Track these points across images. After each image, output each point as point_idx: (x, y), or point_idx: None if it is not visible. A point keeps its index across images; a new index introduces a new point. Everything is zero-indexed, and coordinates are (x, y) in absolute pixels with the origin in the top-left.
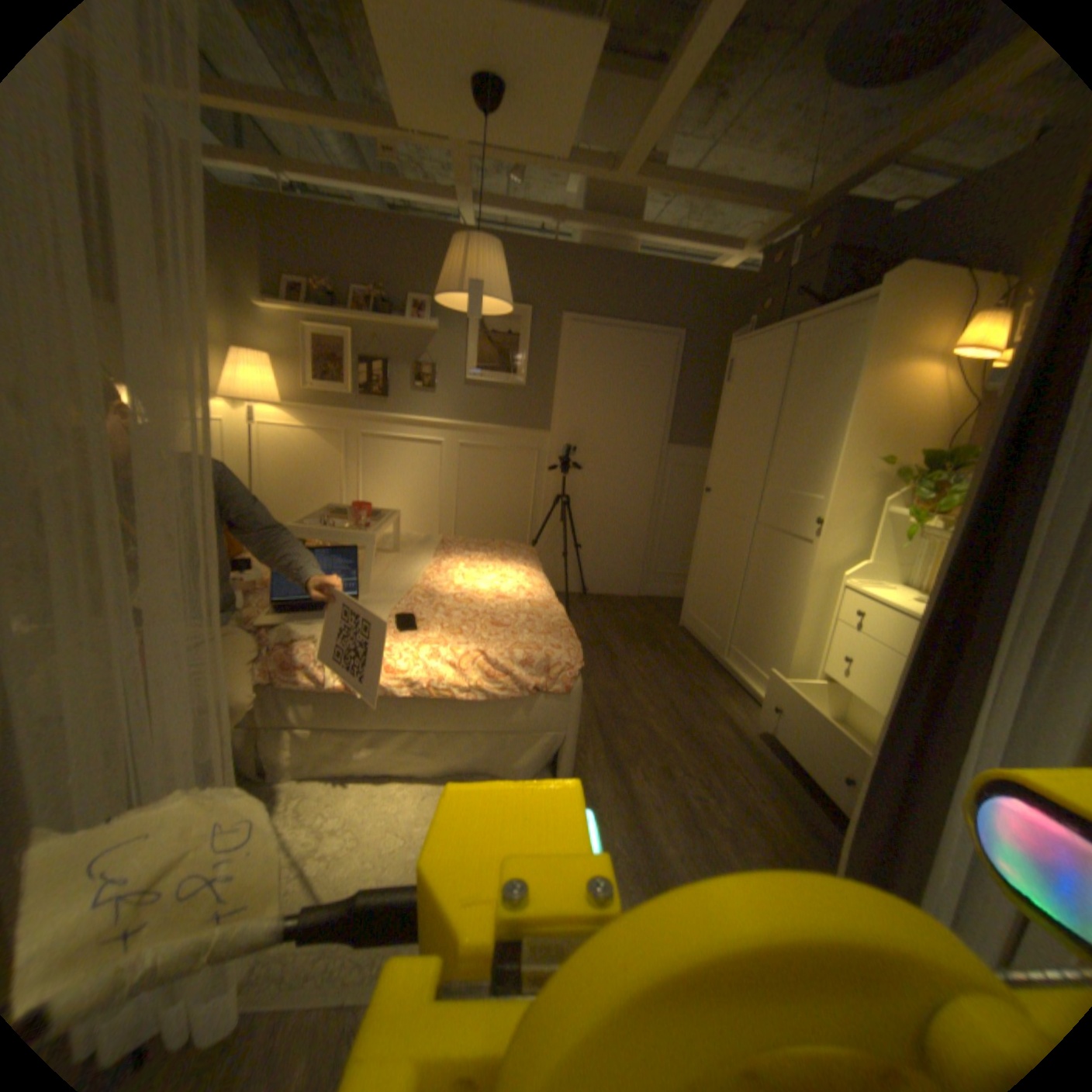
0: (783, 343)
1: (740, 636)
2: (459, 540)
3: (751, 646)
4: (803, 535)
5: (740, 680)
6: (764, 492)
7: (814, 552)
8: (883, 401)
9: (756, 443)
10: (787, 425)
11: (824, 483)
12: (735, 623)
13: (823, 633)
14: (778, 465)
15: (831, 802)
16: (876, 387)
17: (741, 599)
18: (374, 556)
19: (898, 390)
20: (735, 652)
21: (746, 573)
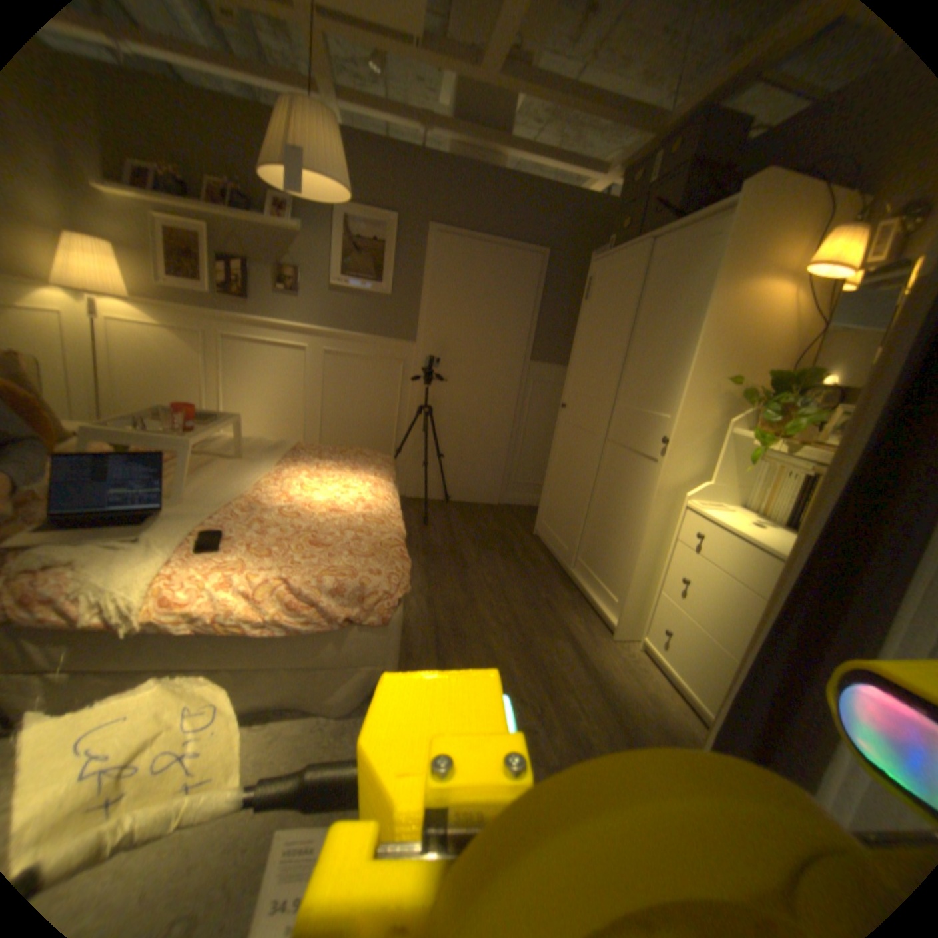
0: (638, 260)
1: (585, 549)
2: (312, 447)
3: (595, 559)
4: (648, 454)
5: (583, 591)
6: (613, 410)
7: (657, 471)
8: (734, 320)
9: (609, 361)
10: (638, 343)
11: (670, 402)
12: (581, 537)
13: (662, 552)
14: (628, 383)
15: (661, 729)
16: (727, 304)
17: (587, 513)
18: (207, 462)
19: (749, 308)
20: (580, 564)
21: (594, 488)
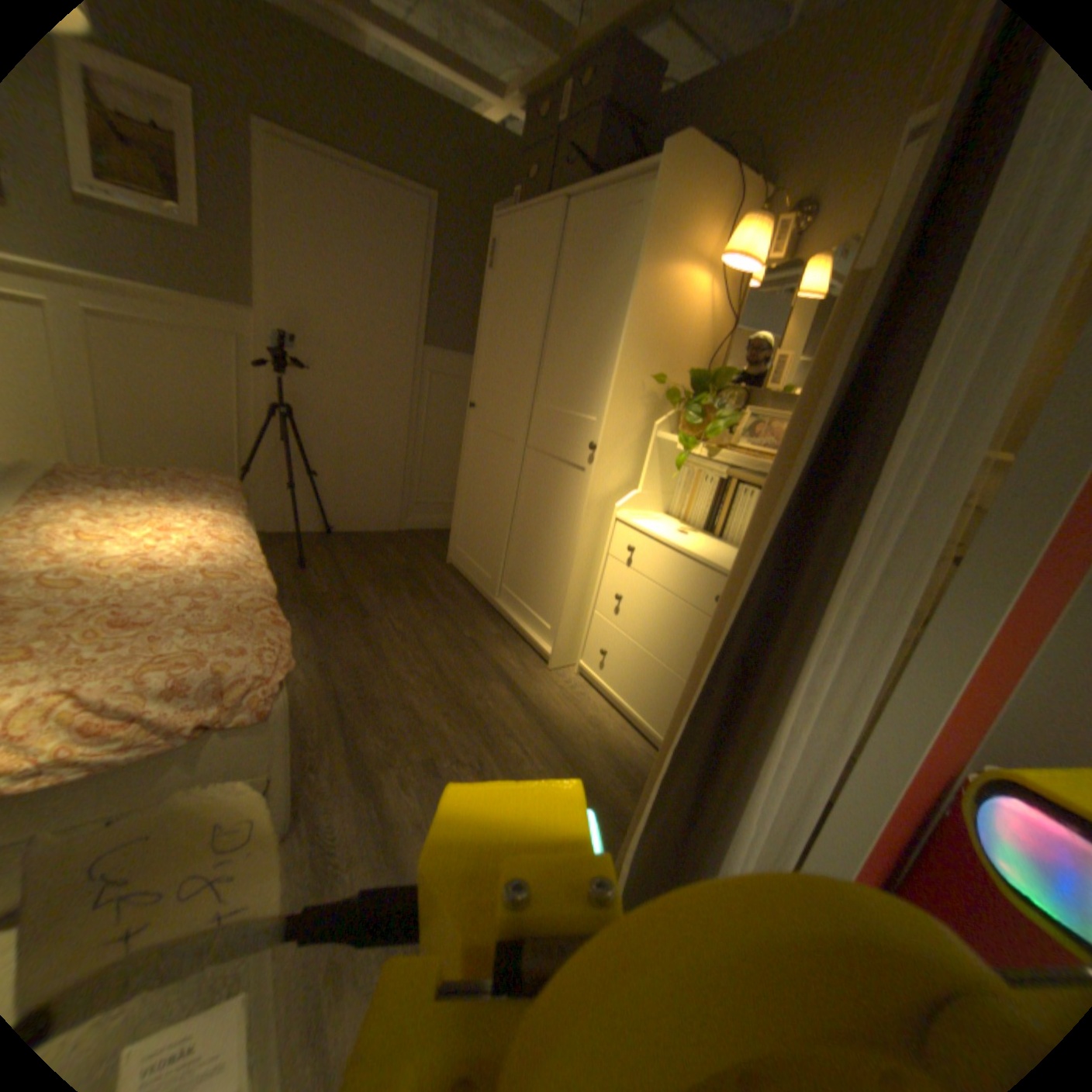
0: (550, 223)
1: (511, 574)
2: (91, 472)
3: (523, 584)
4: (574, 461)
5: (512, 621)
6: (532, 410)
7: (585, 481)
8: (656, 308)
9: (523, 350)
10: (556, 329)
11: (595, 402)
12: (506, 560)
13: (593, 568)
14: (547, 378)
15: (604, 748)
16: (650, 288)
17: (511, 533)
18: None
19: (670, 296)
20: (507, 591)
21: (516, 504)
